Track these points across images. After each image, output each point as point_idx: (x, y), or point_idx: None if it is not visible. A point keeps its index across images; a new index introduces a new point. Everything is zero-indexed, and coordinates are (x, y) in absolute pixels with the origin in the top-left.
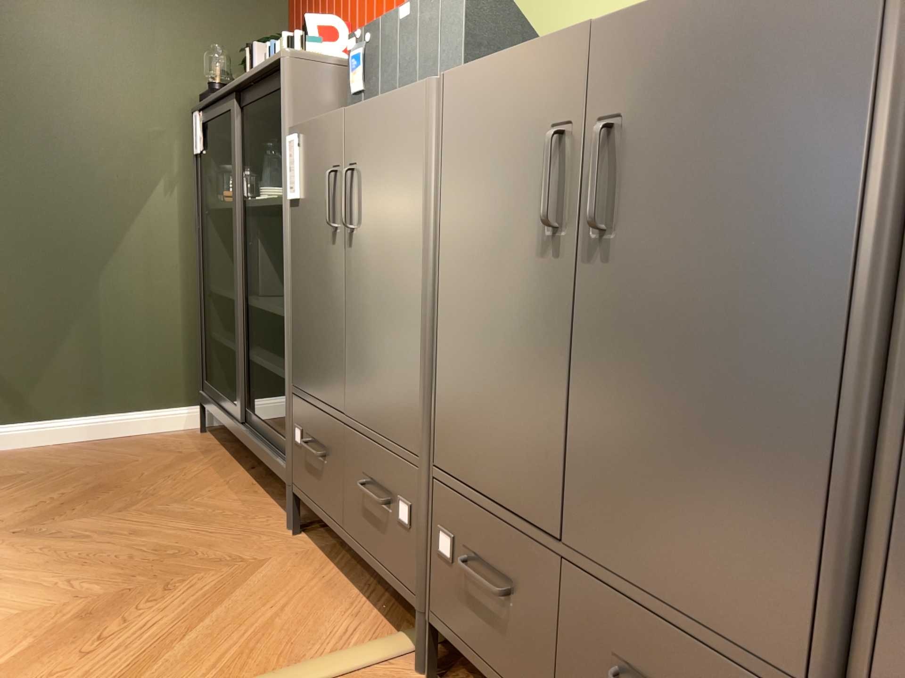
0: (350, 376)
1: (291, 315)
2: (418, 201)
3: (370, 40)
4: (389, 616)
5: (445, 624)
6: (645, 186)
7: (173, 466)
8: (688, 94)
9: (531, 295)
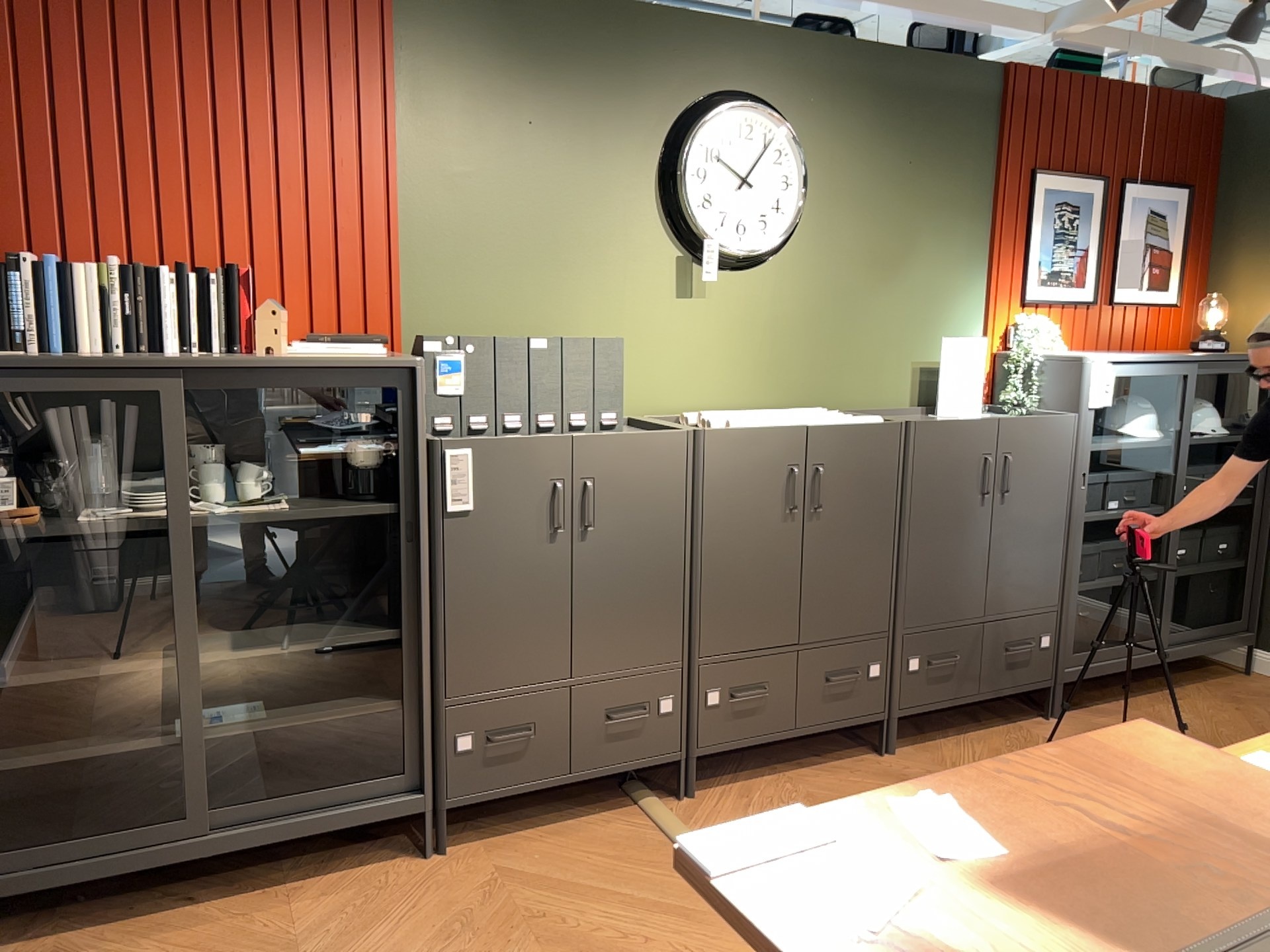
0: (583, 644)
1: (443, 628)
2: (680, 502)
3: (473, 348)
4: (609, 809)
5: (713, 746)
6: (835, 491)
7: None
8: (850, 460)
9: (779, 542)
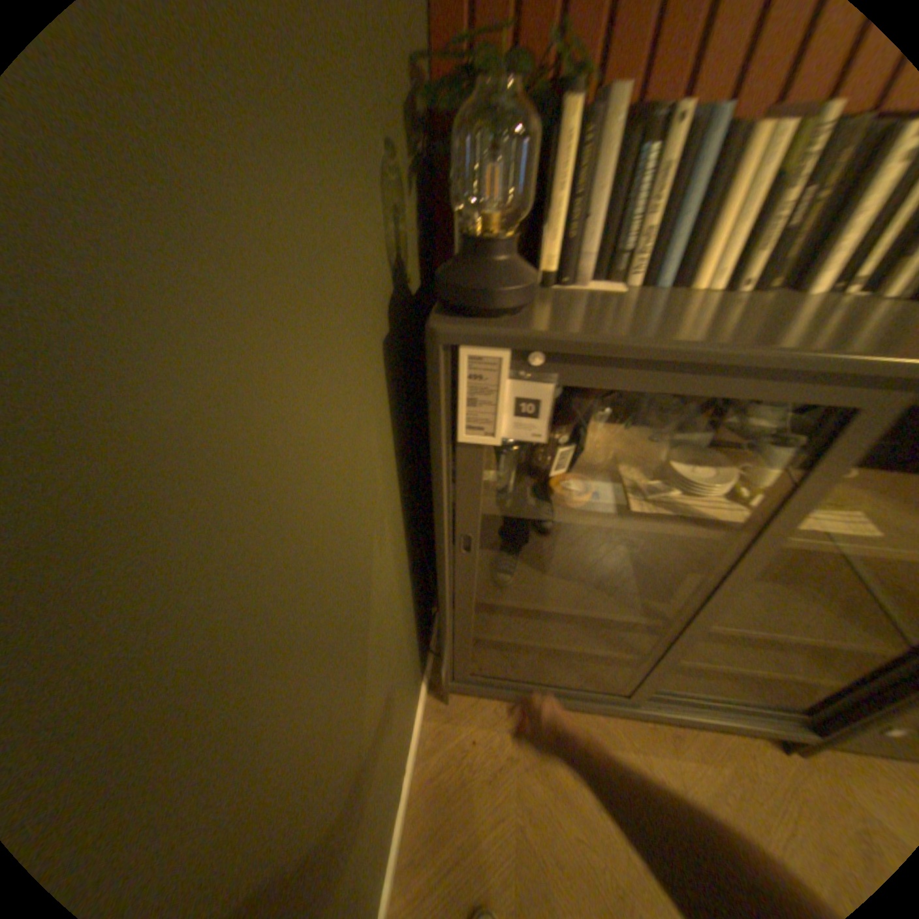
0: None
1: None
2: None
3: None
4: None
5: None
6: None
7: (563, 790)
8: None
9: None
